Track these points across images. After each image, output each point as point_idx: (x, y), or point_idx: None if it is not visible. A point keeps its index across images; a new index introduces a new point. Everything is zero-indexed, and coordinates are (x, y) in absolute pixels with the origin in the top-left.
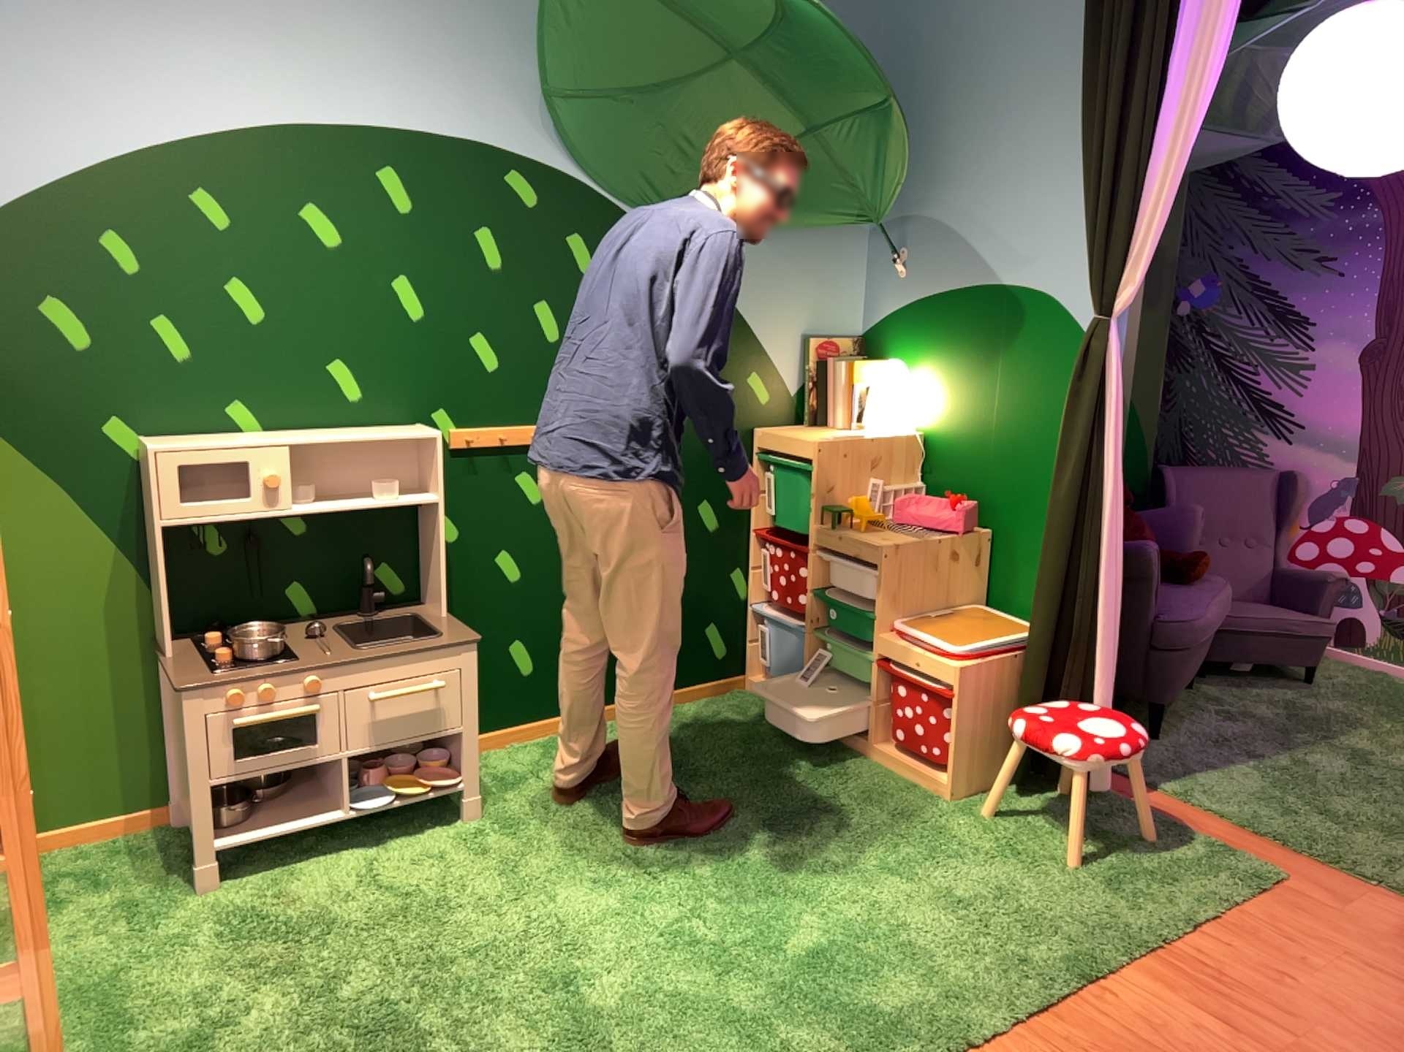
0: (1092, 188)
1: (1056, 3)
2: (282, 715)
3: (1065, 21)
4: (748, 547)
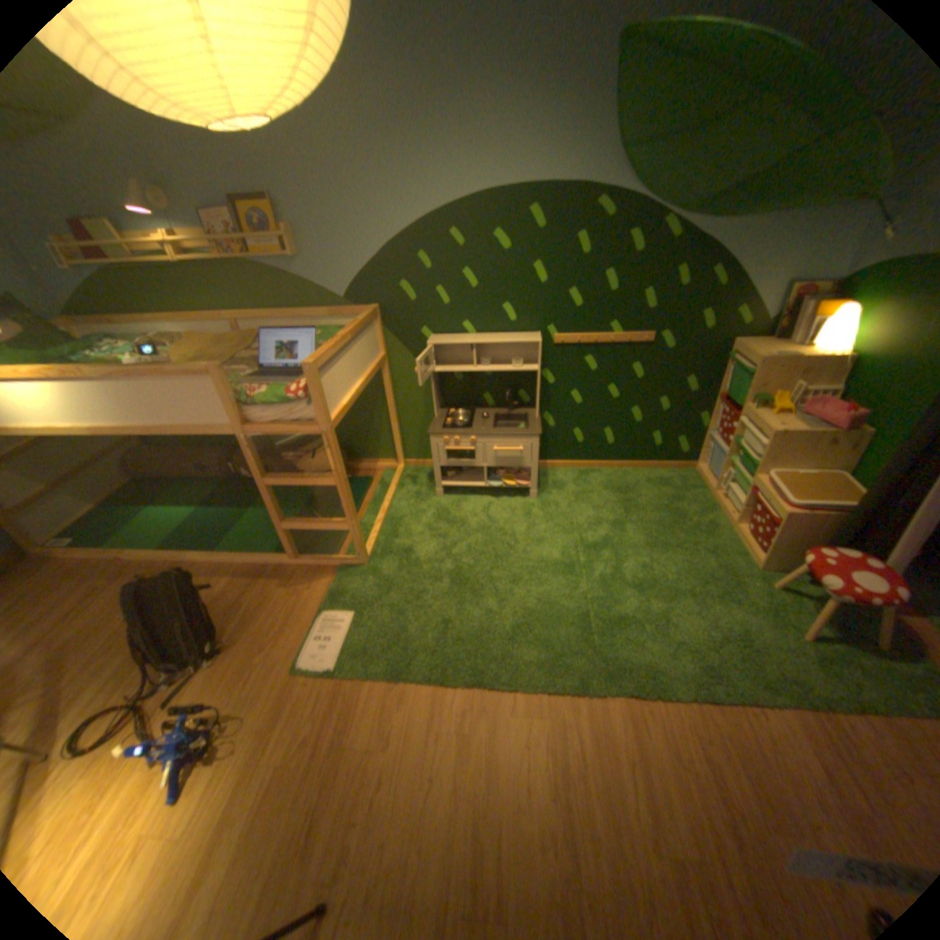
0: None
1: None
2: (460, 450)
3: None
4: (714, 403)
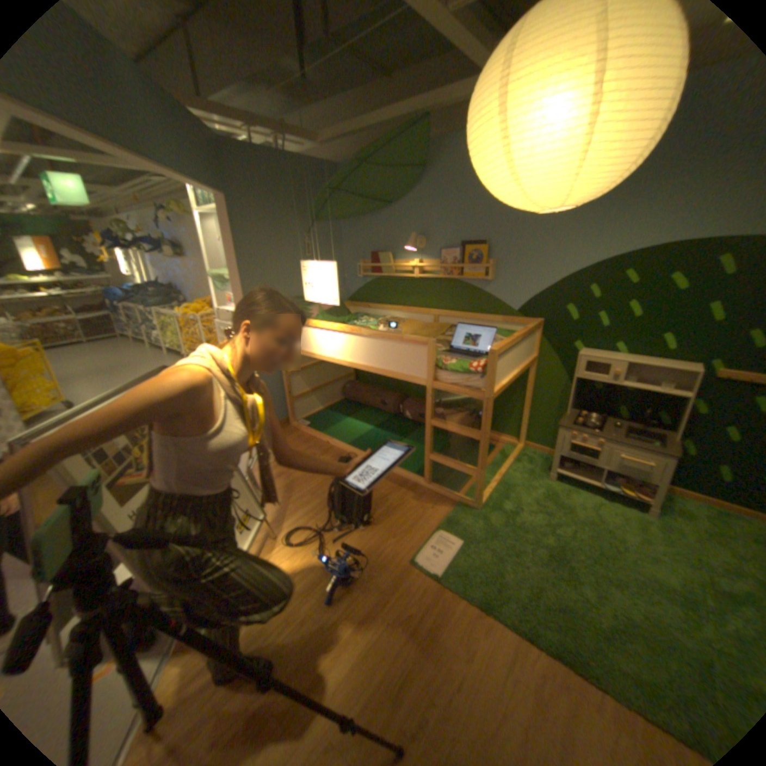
0: None
1: None
2: (585, 447)
3: None
4: None
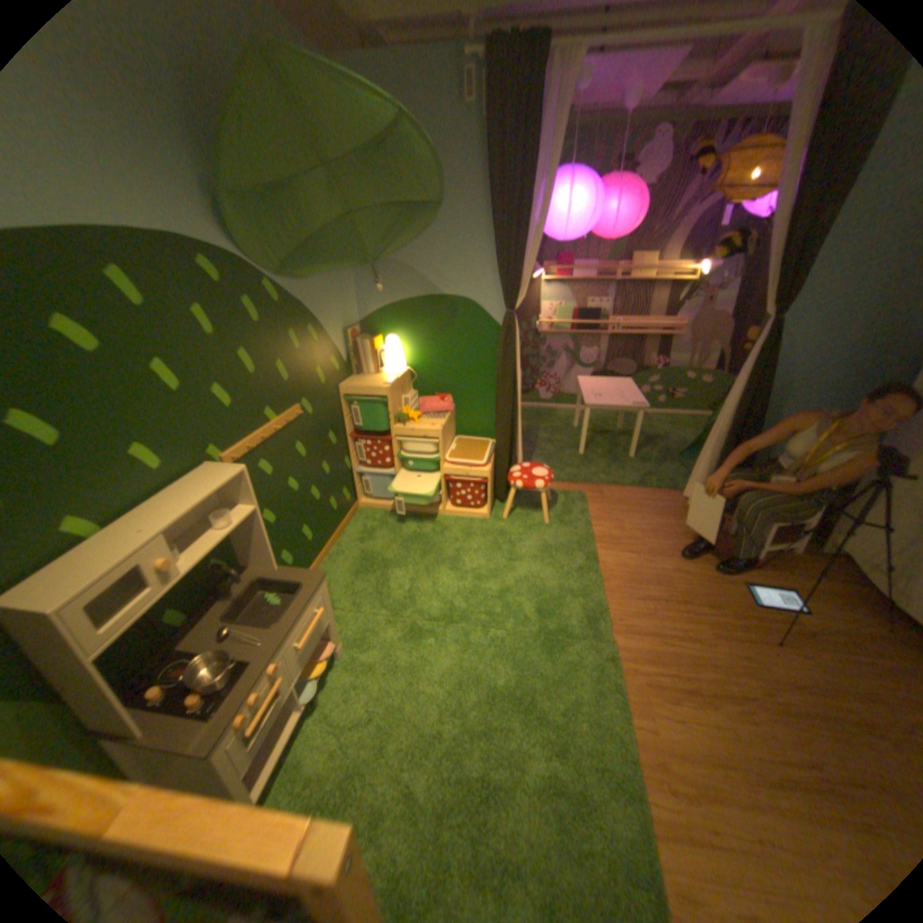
0: (504, 253)
1: (457, 148)
2: (267, 702)
3: (463, 159)
4: (347, 445)
